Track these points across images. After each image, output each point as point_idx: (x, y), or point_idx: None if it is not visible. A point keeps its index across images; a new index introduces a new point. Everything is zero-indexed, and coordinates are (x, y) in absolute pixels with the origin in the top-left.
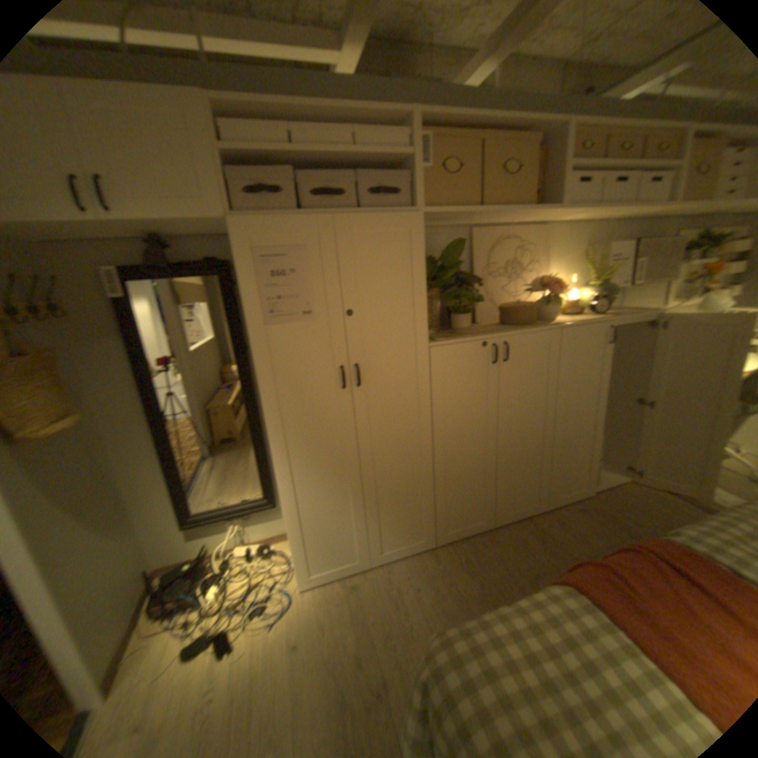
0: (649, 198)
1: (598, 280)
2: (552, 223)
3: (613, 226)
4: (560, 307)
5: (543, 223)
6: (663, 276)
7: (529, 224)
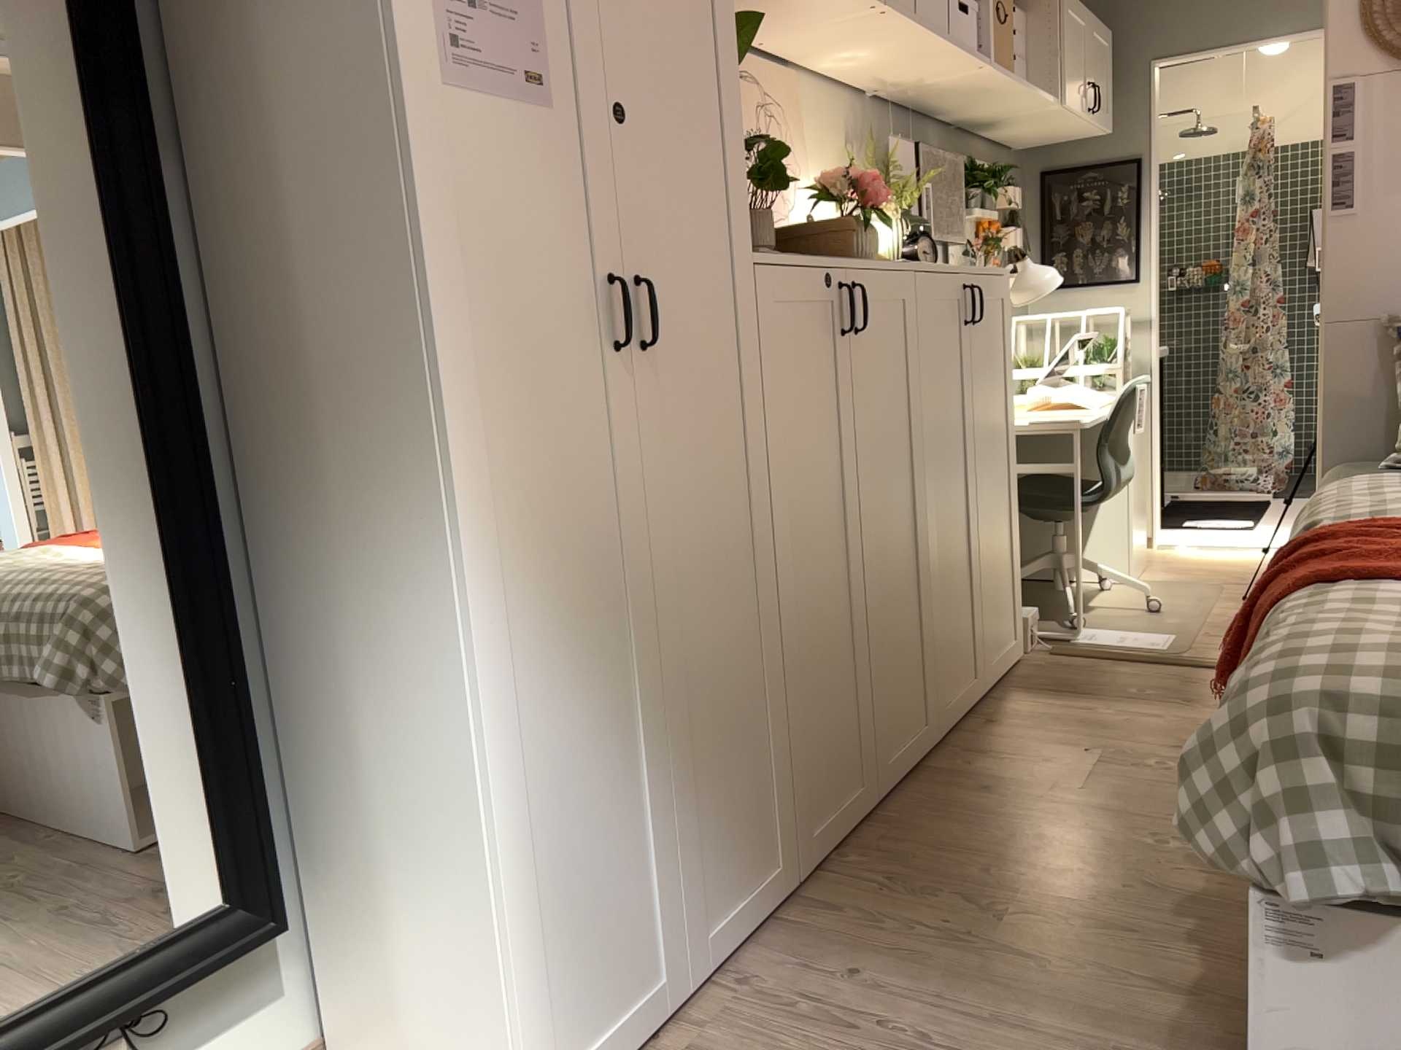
0: (959, 42)
1: (896, 204)
2: (795, 71)
3: (876, 109)
4: (879, 239)
5: (784, 65)
6: (951, 228)
7: (765, 58)
